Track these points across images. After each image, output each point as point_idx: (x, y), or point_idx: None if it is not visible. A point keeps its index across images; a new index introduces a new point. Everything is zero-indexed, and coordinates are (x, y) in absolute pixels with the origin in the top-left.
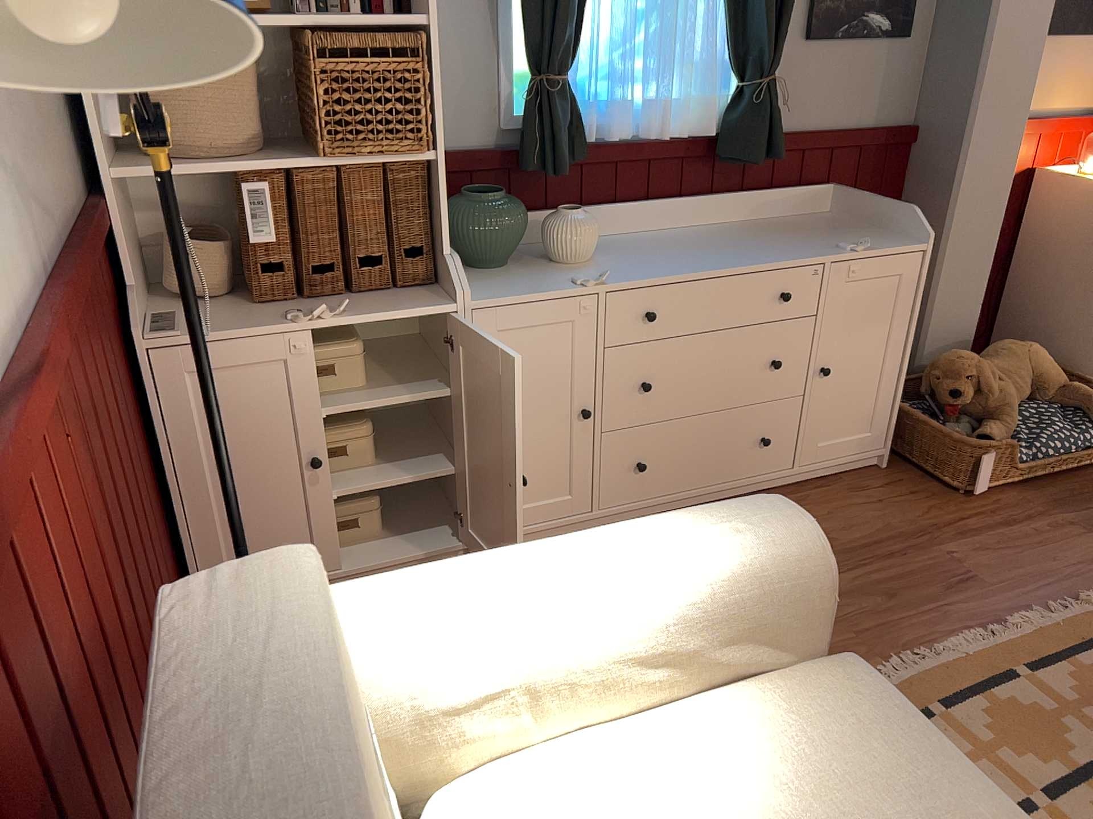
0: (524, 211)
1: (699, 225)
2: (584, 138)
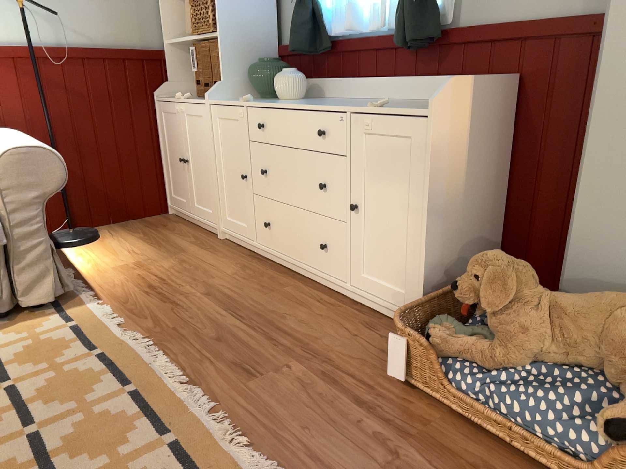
0: (273, 70)
1: (394, 100)
2: (327, 35)
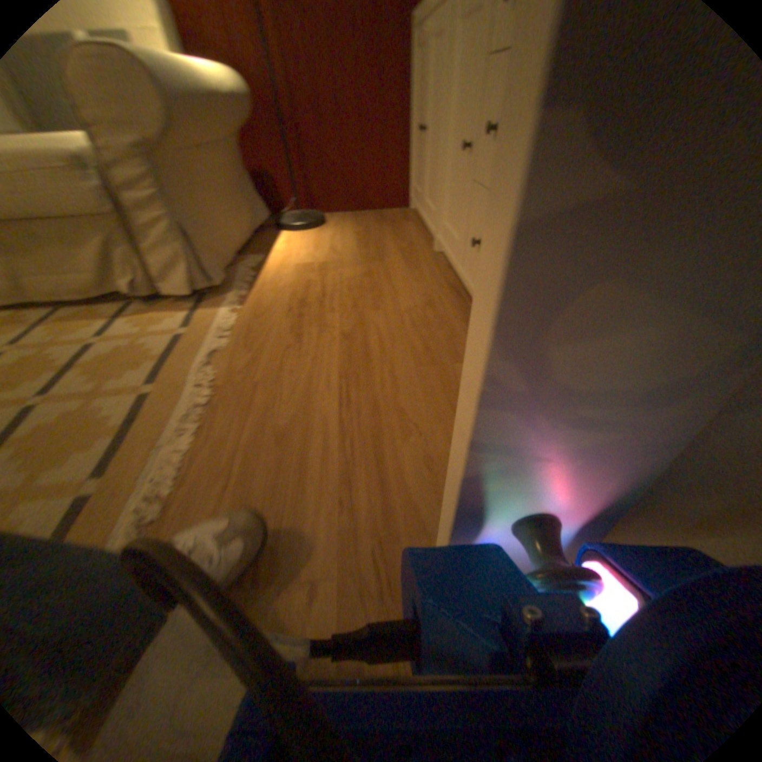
0: None
1: None
2: None
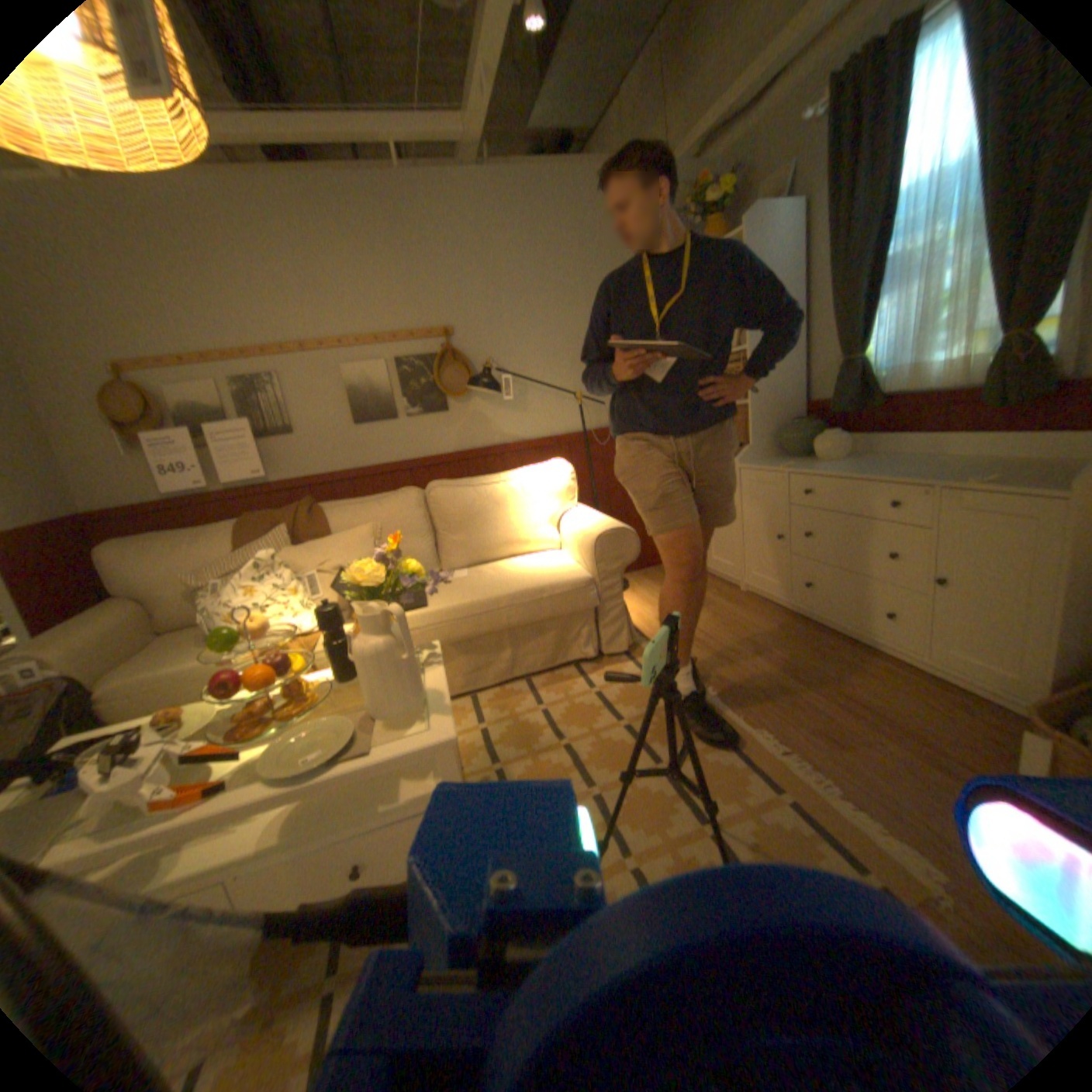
0: (811, 429)
1: (979, 456)
2: (880, 390)
